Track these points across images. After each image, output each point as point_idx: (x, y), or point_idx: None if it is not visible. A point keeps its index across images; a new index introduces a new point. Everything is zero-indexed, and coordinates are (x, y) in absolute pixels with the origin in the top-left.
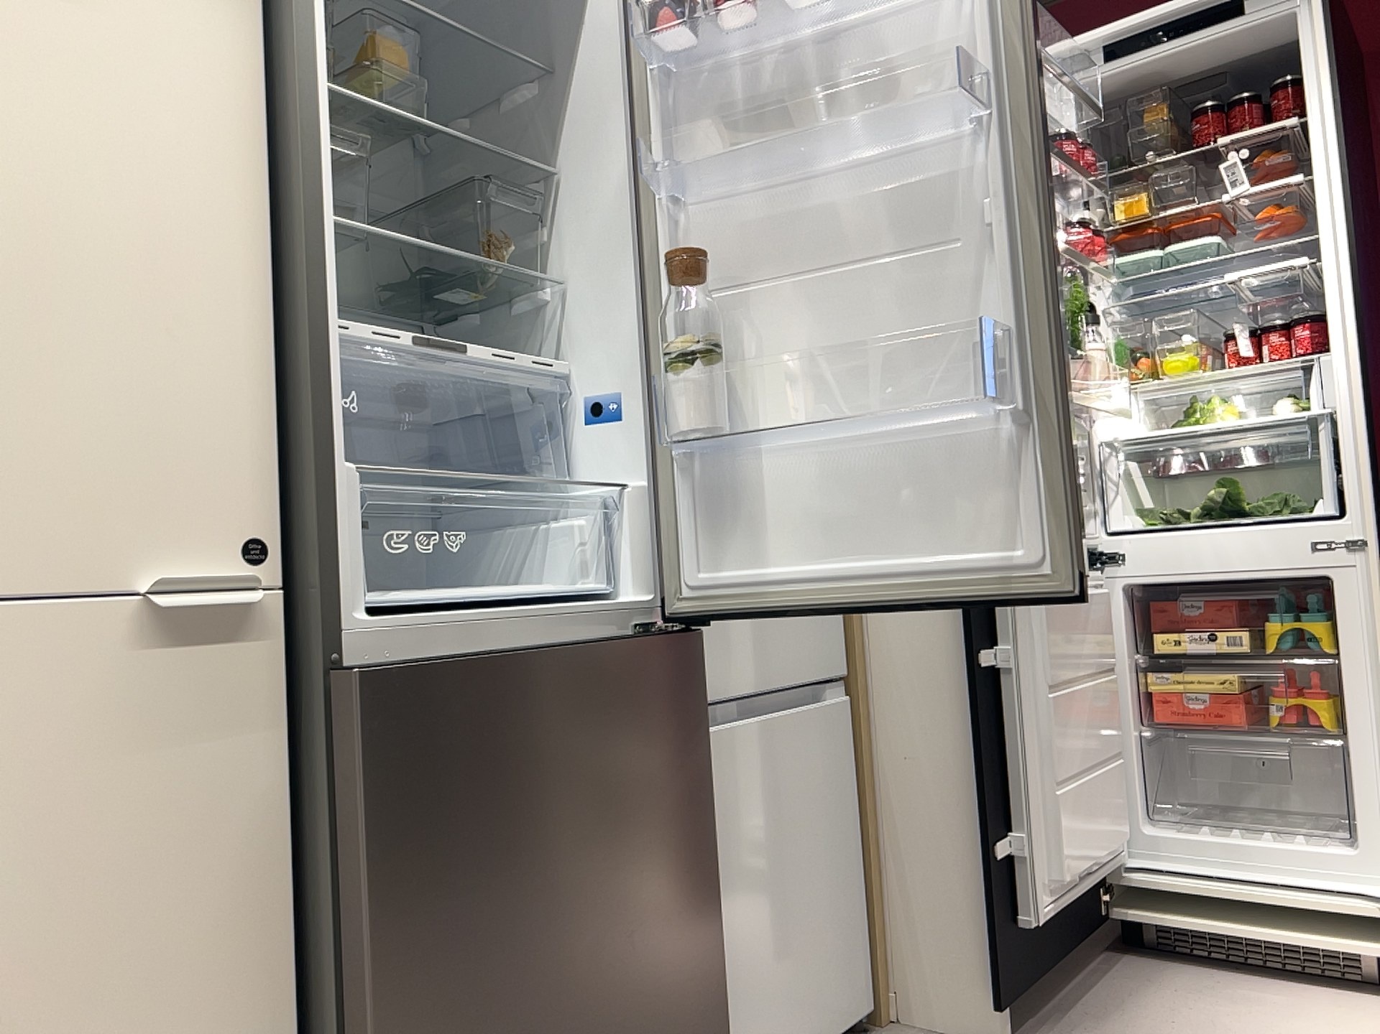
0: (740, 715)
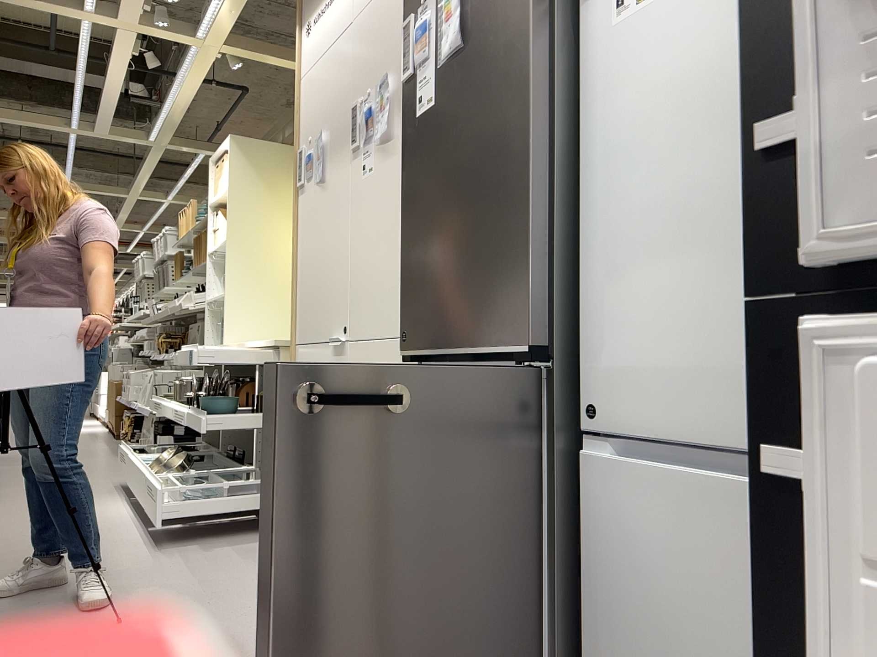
0: (682, 466)
